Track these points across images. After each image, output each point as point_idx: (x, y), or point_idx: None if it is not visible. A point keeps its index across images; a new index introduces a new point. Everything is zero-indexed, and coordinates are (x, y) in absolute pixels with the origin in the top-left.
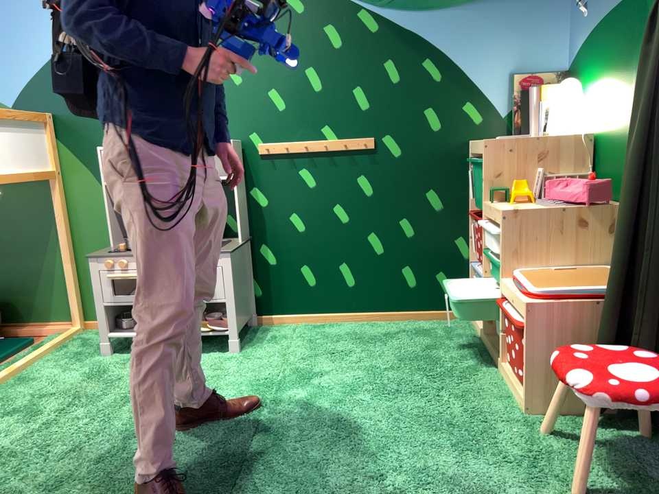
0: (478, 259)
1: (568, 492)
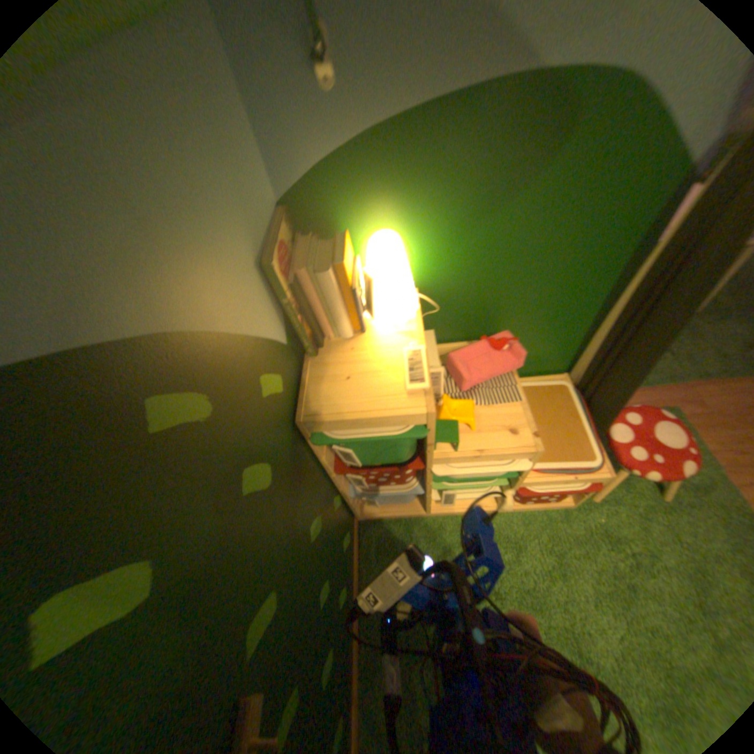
0: (387, 488)
1: (663, 503)
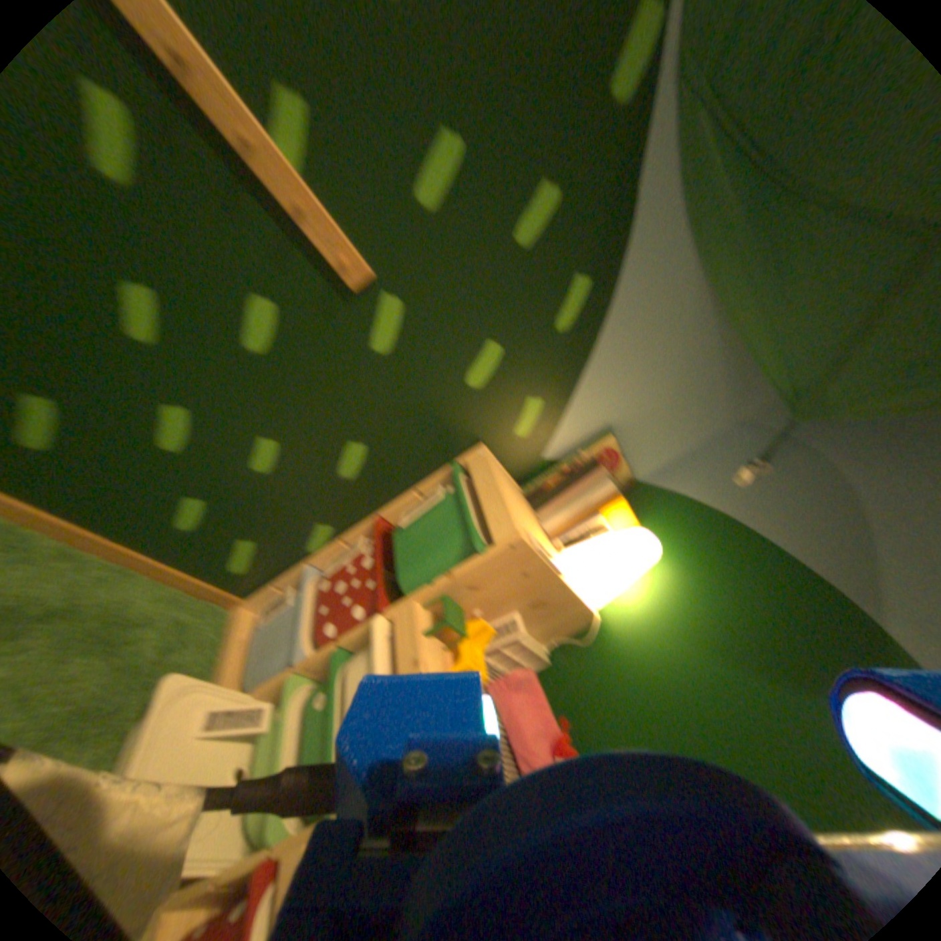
0: (322, 602)
1: None
